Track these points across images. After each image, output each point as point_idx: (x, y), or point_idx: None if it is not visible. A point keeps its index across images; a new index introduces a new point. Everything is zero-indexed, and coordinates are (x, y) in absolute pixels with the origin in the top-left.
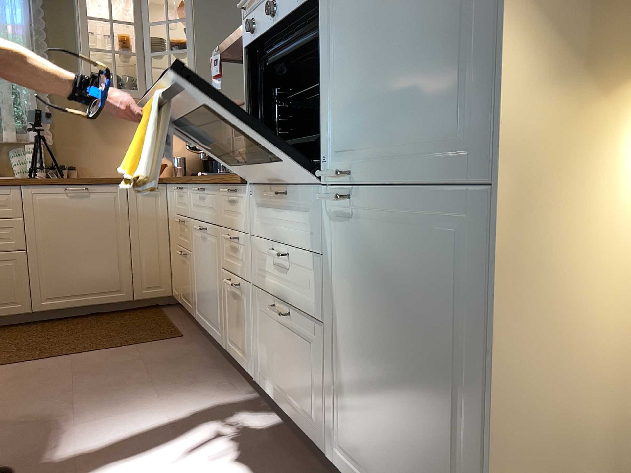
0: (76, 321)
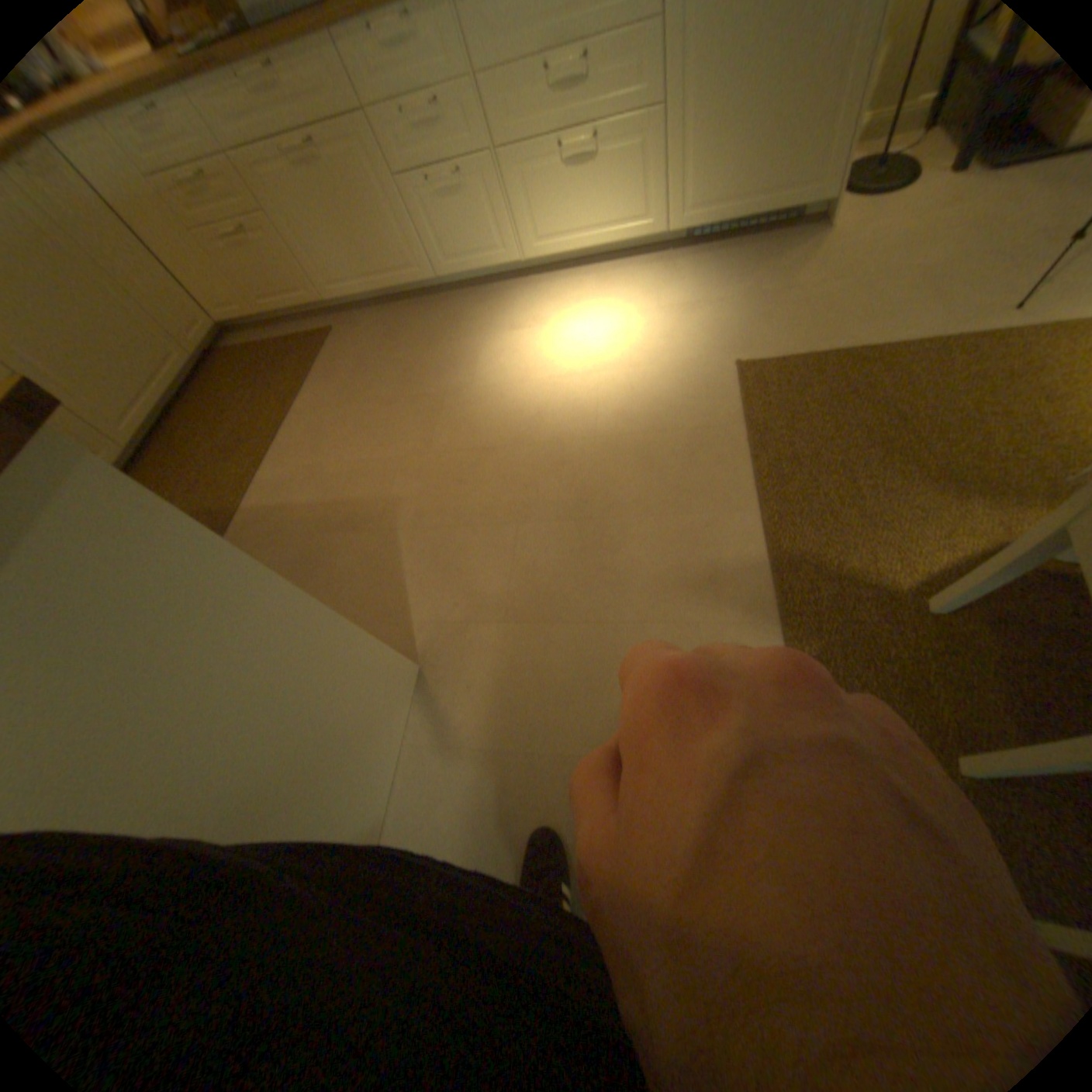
0: (174, 423)
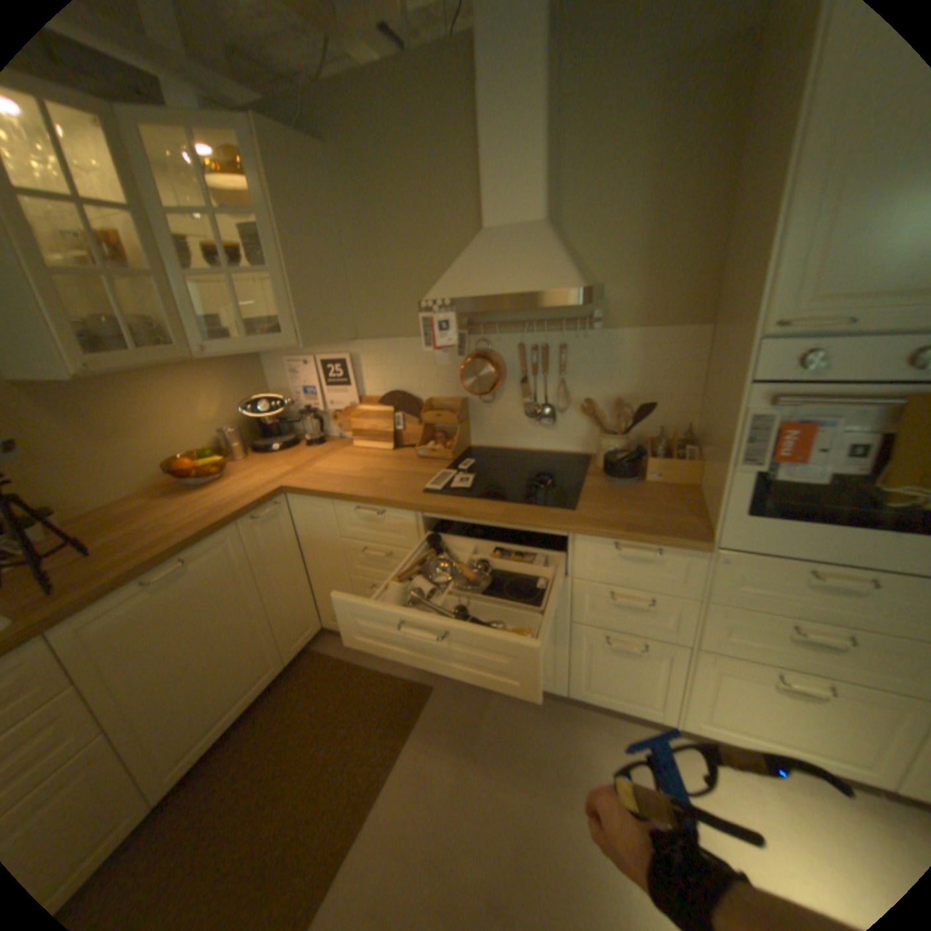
0: (227, 758)
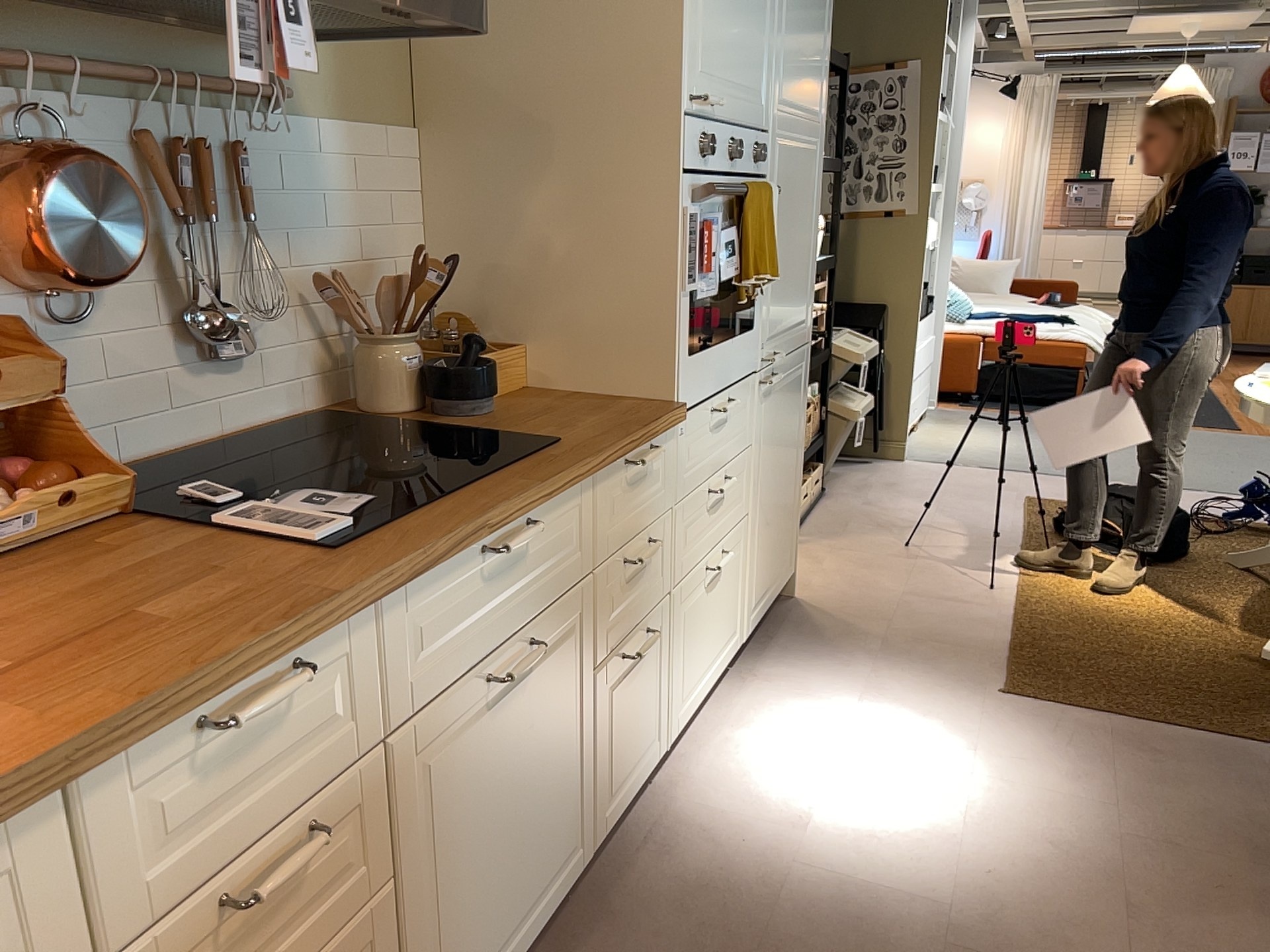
0: None
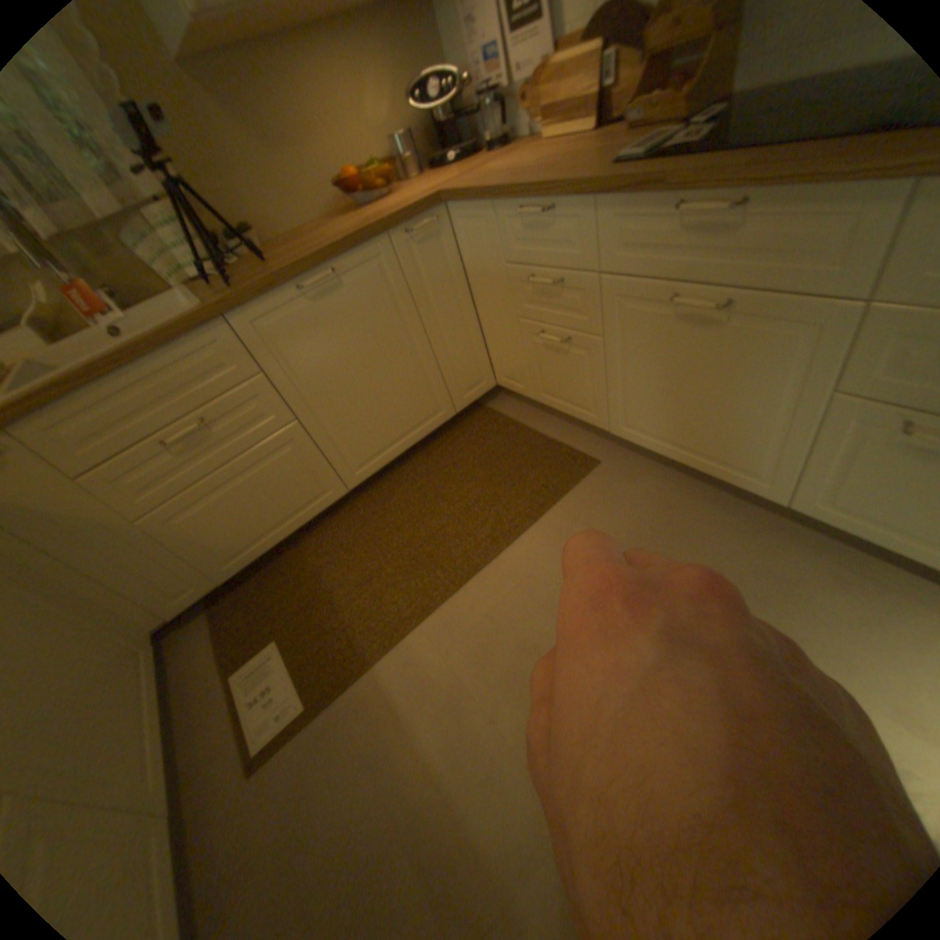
0: (404, 474)
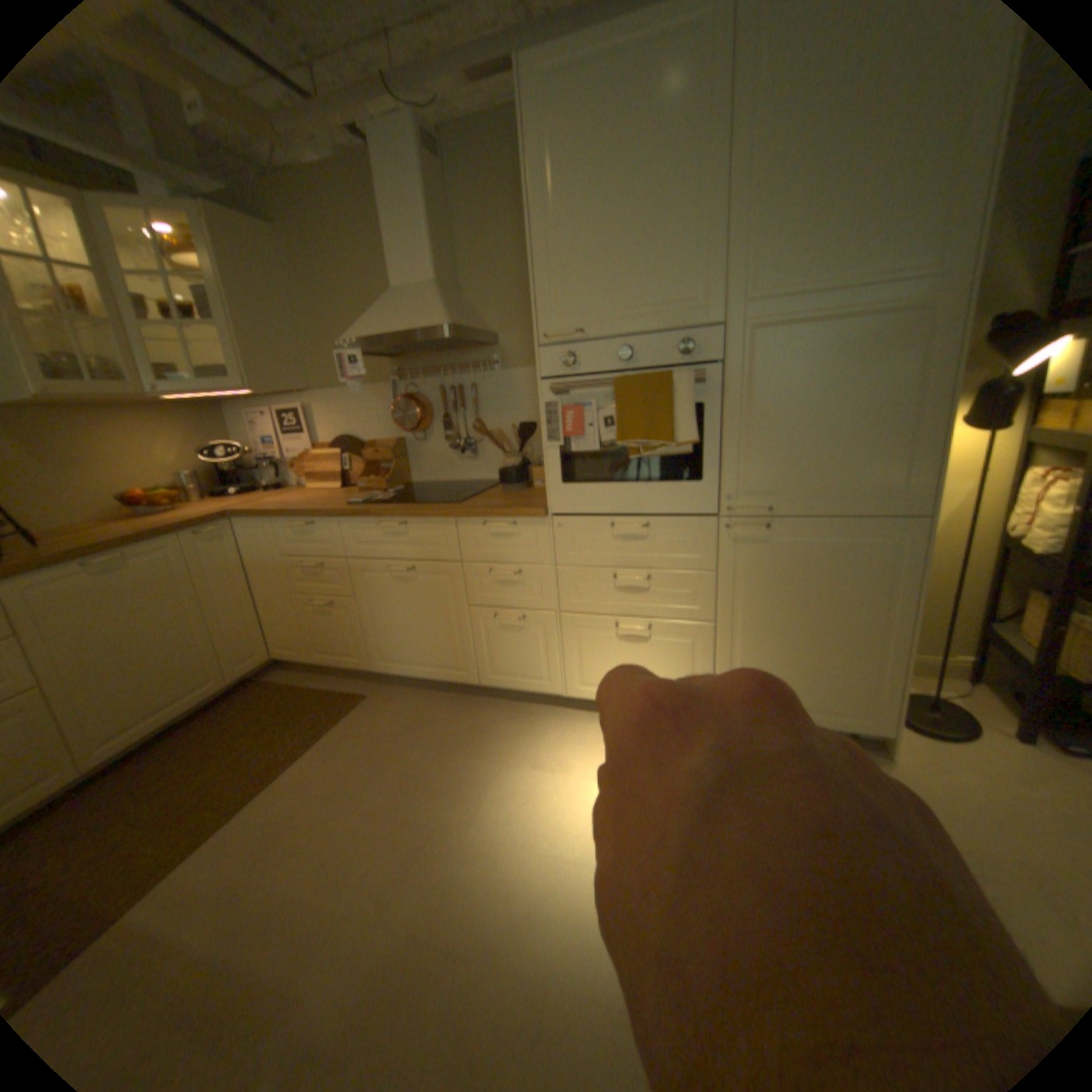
0: (158, 751)
